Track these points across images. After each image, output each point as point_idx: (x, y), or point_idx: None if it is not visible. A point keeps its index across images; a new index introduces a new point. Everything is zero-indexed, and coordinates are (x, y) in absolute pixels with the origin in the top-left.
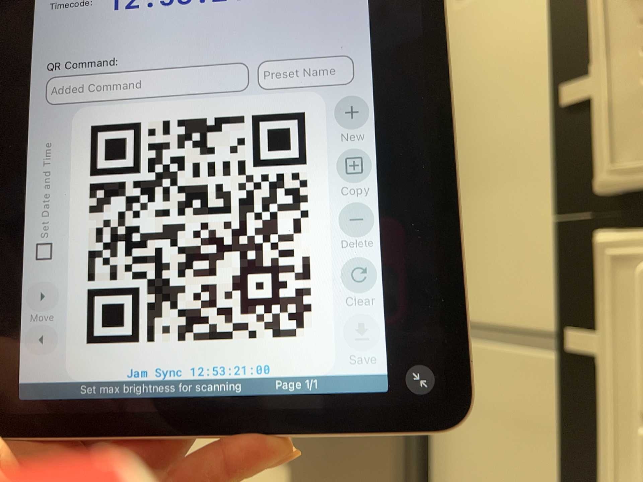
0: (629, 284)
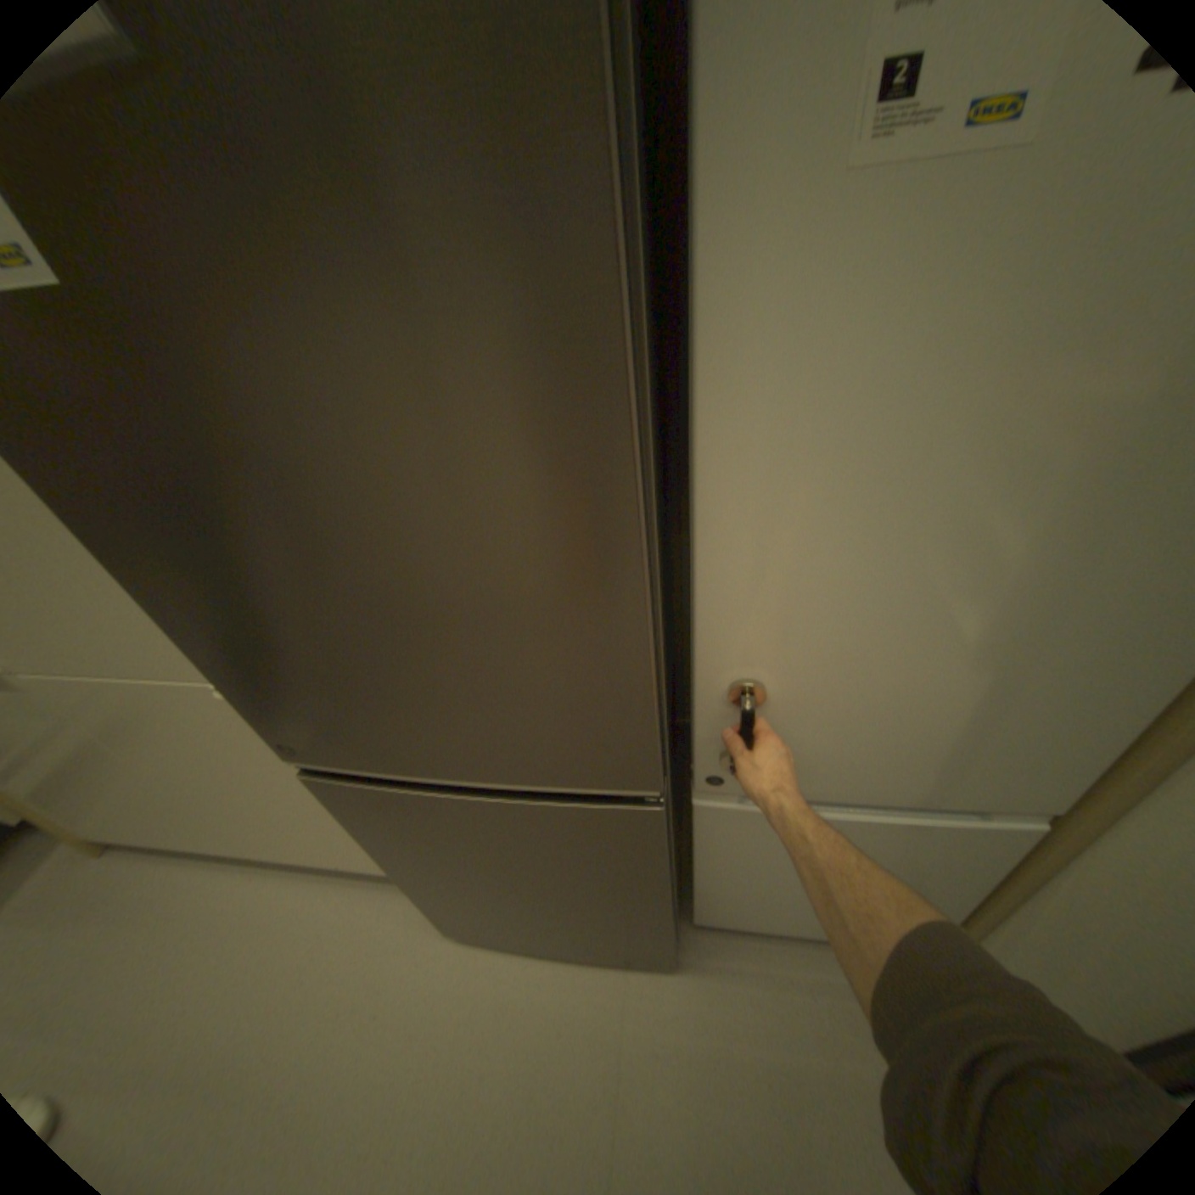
0: None
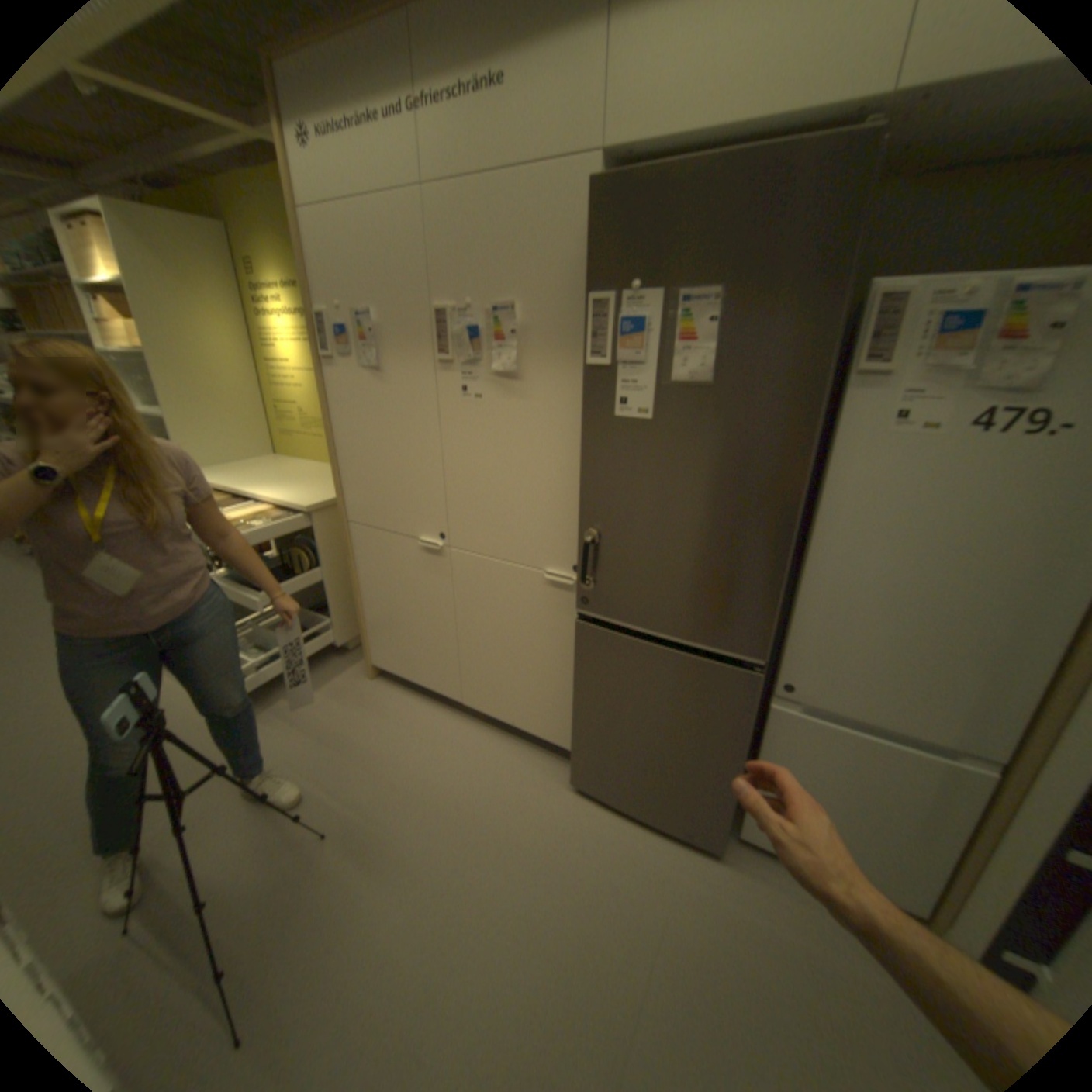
0: None
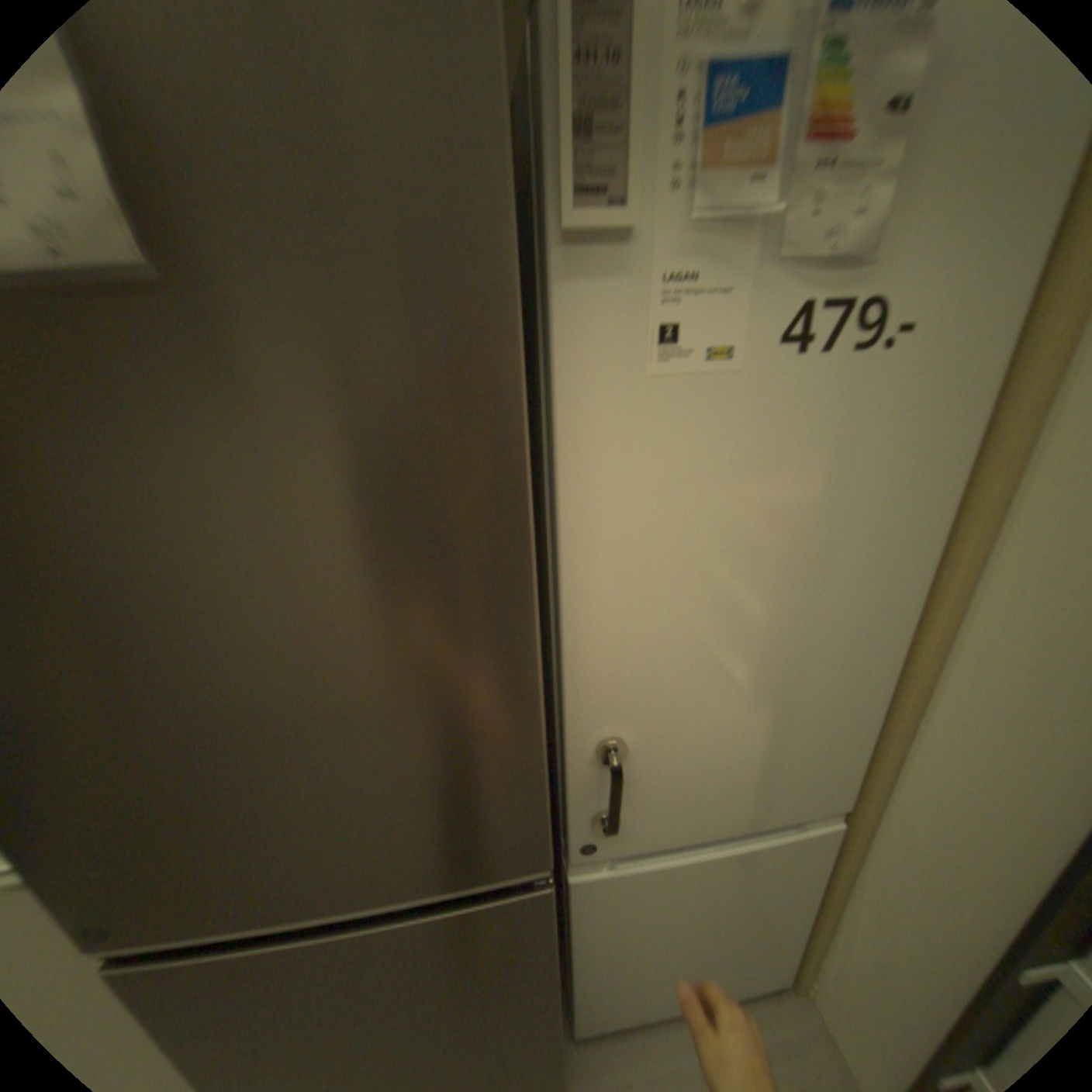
0: None
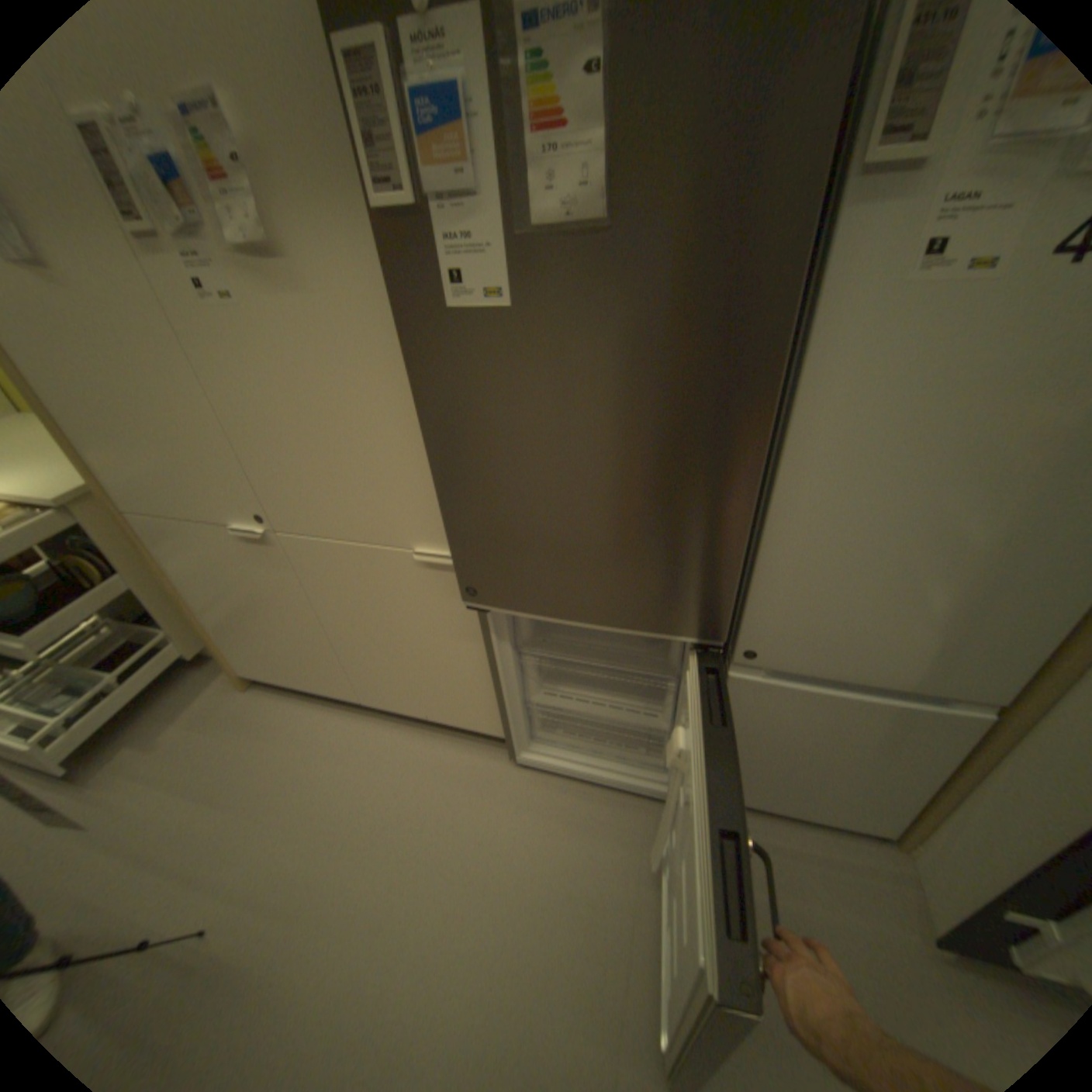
0: None
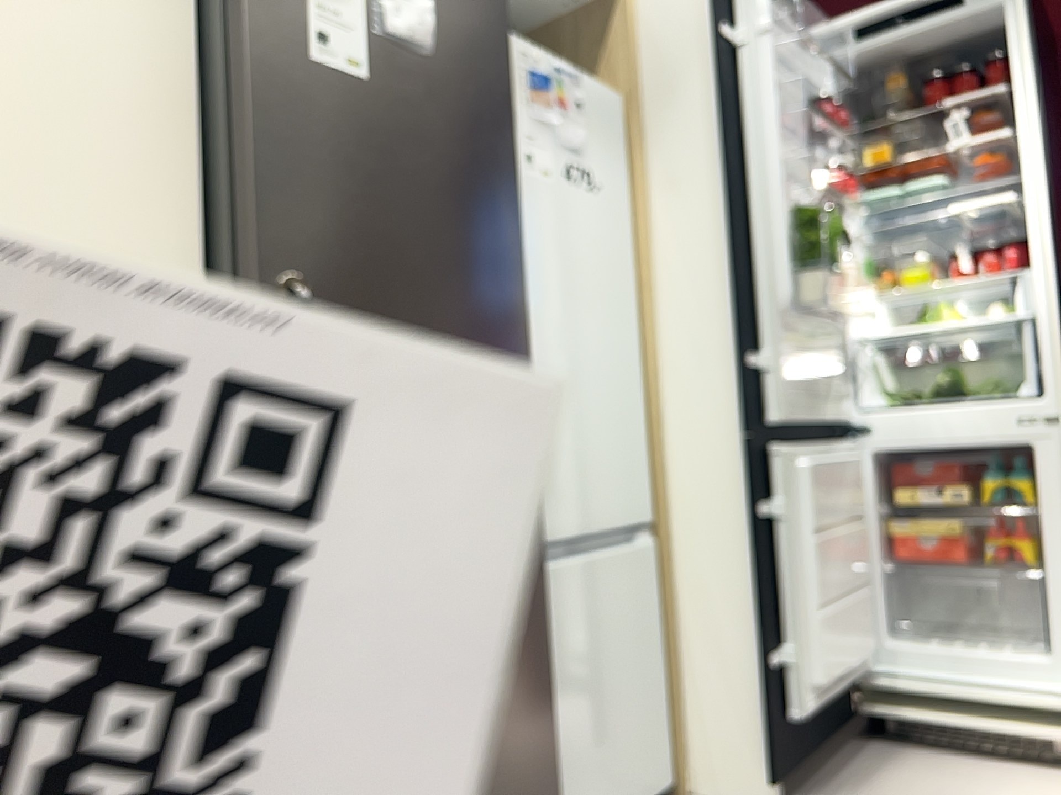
0: (787, 466)
